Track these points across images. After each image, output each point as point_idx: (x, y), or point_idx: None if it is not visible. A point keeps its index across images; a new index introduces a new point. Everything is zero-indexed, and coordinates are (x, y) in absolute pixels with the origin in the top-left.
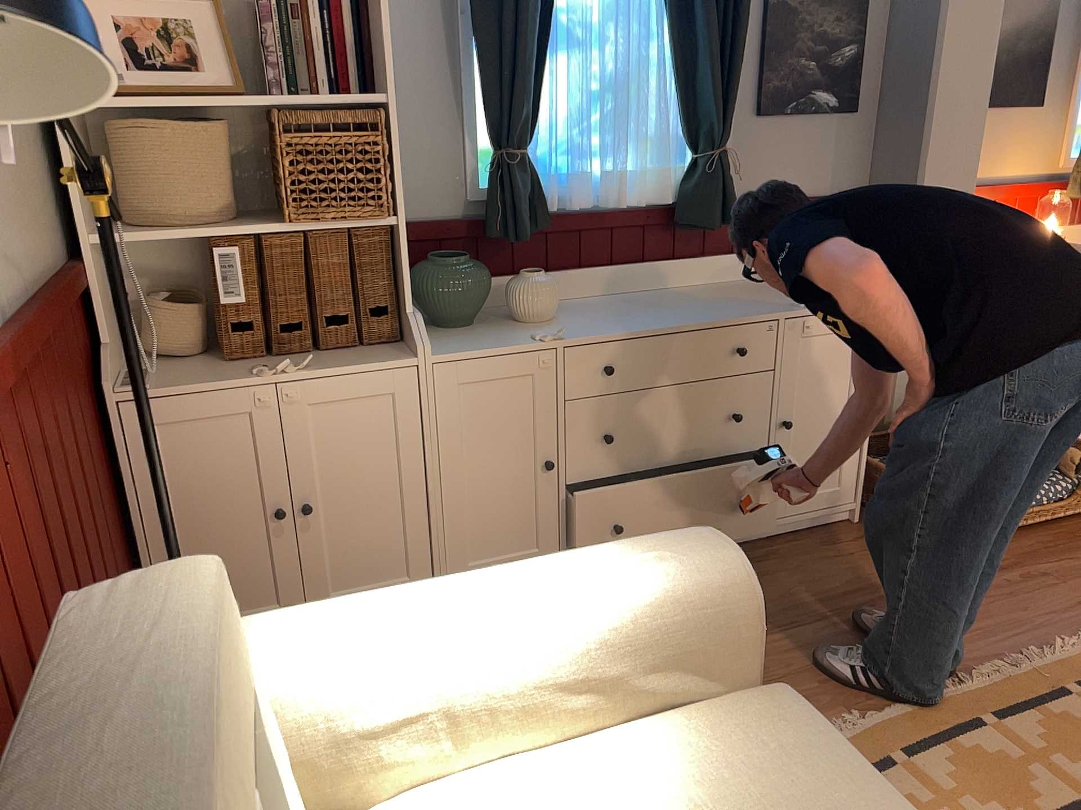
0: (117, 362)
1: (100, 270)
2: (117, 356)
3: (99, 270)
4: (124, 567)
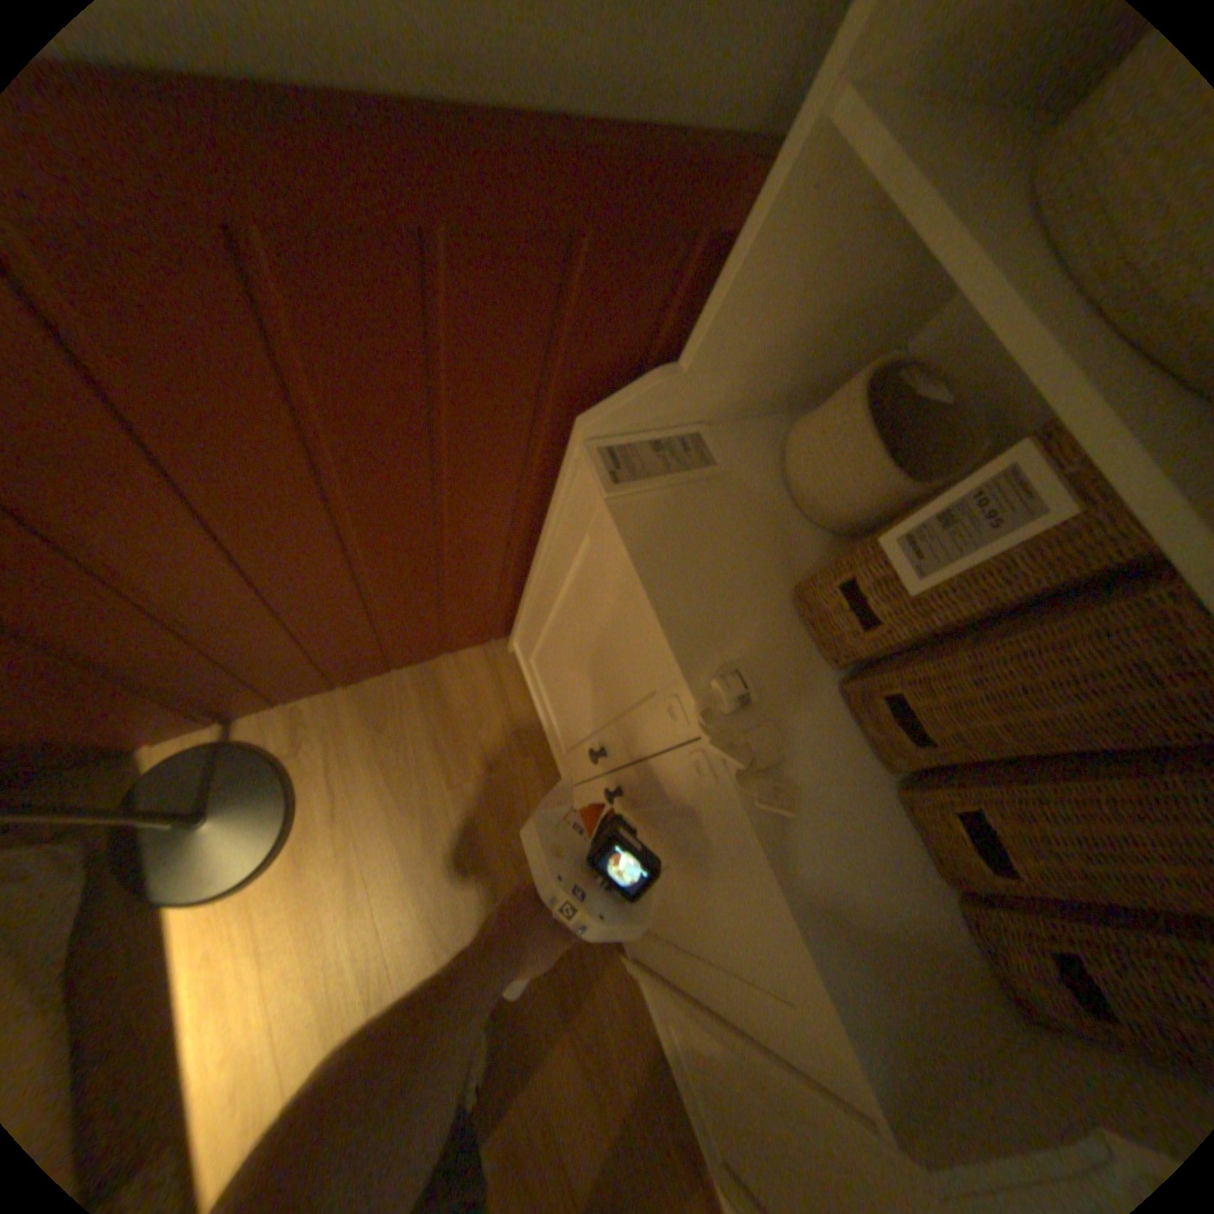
0: (703, 409)
1: (859, 217)
2: (728, 401)
3: (839, 213)
4: (512, 578)
